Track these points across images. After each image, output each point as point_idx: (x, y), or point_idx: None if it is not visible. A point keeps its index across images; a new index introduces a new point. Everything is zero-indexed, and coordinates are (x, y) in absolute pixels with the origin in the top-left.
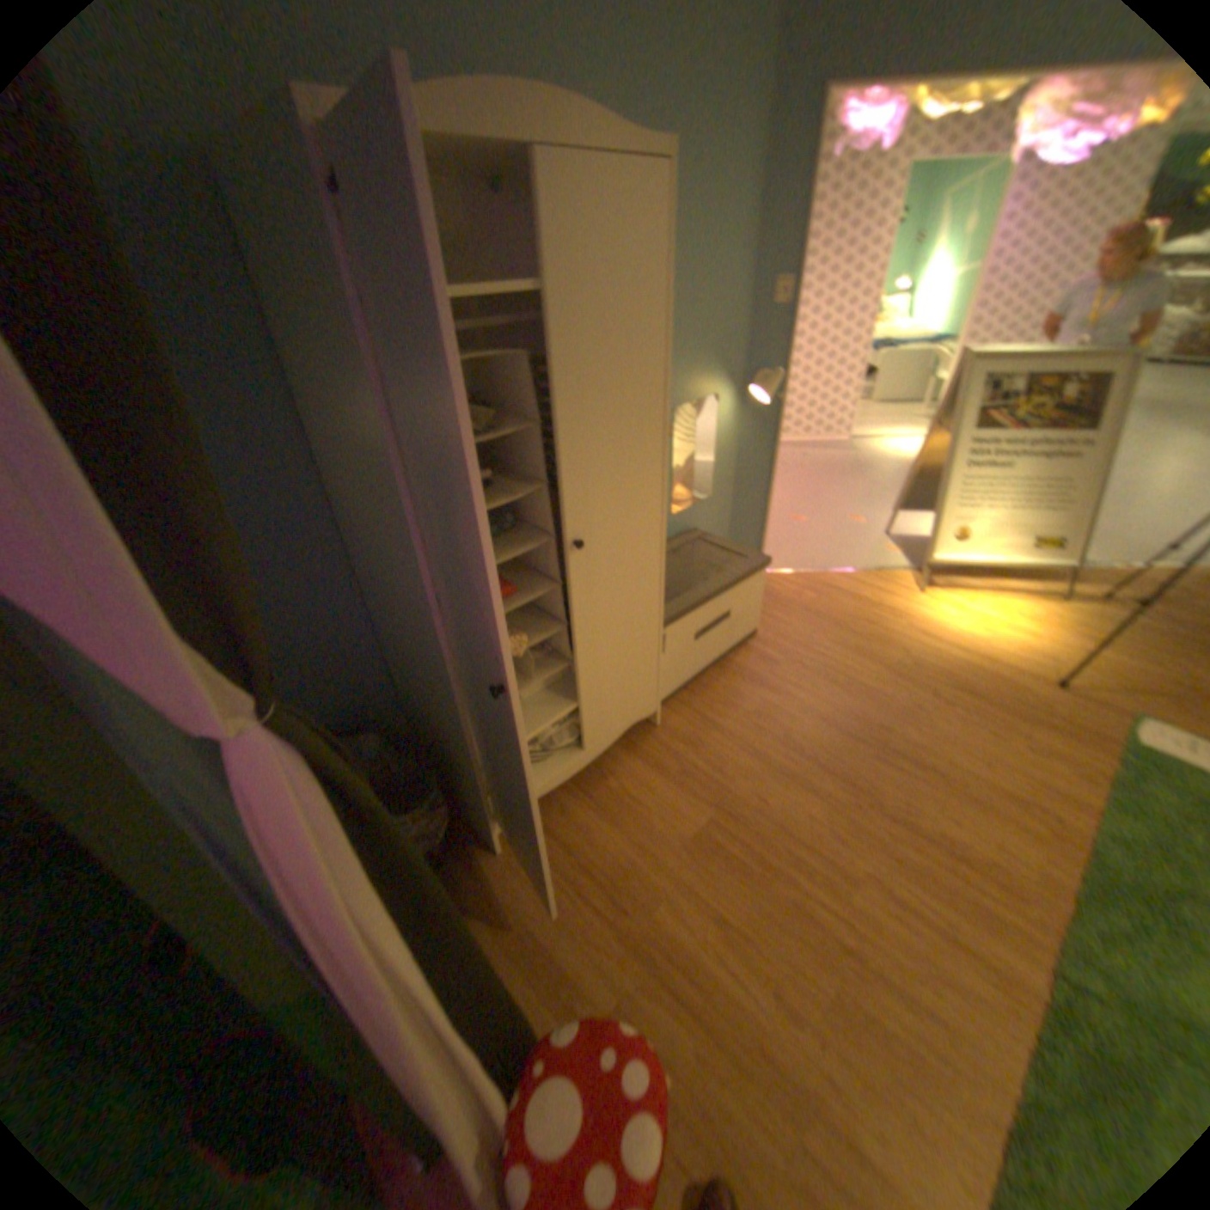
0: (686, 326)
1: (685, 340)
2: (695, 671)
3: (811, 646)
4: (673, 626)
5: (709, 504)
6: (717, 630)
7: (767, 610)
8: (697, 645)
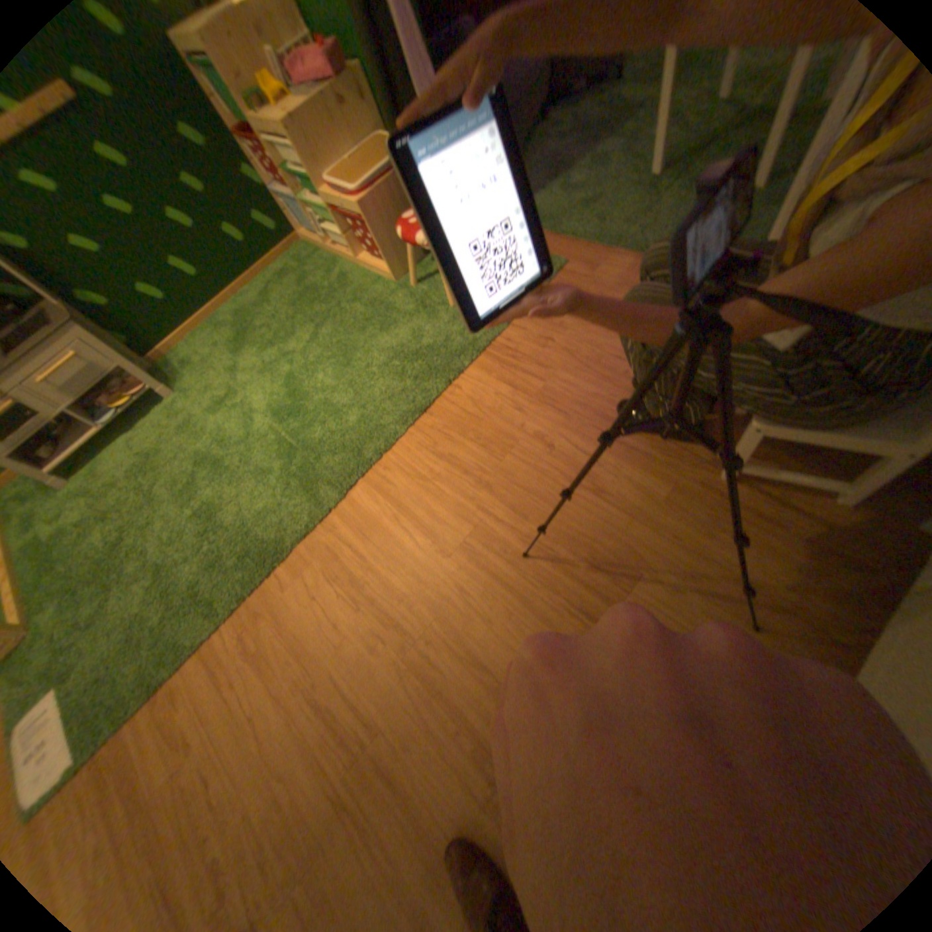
0: None
1: None
2: None
3: None
4: None
5: None
6: None
7: None
8: None
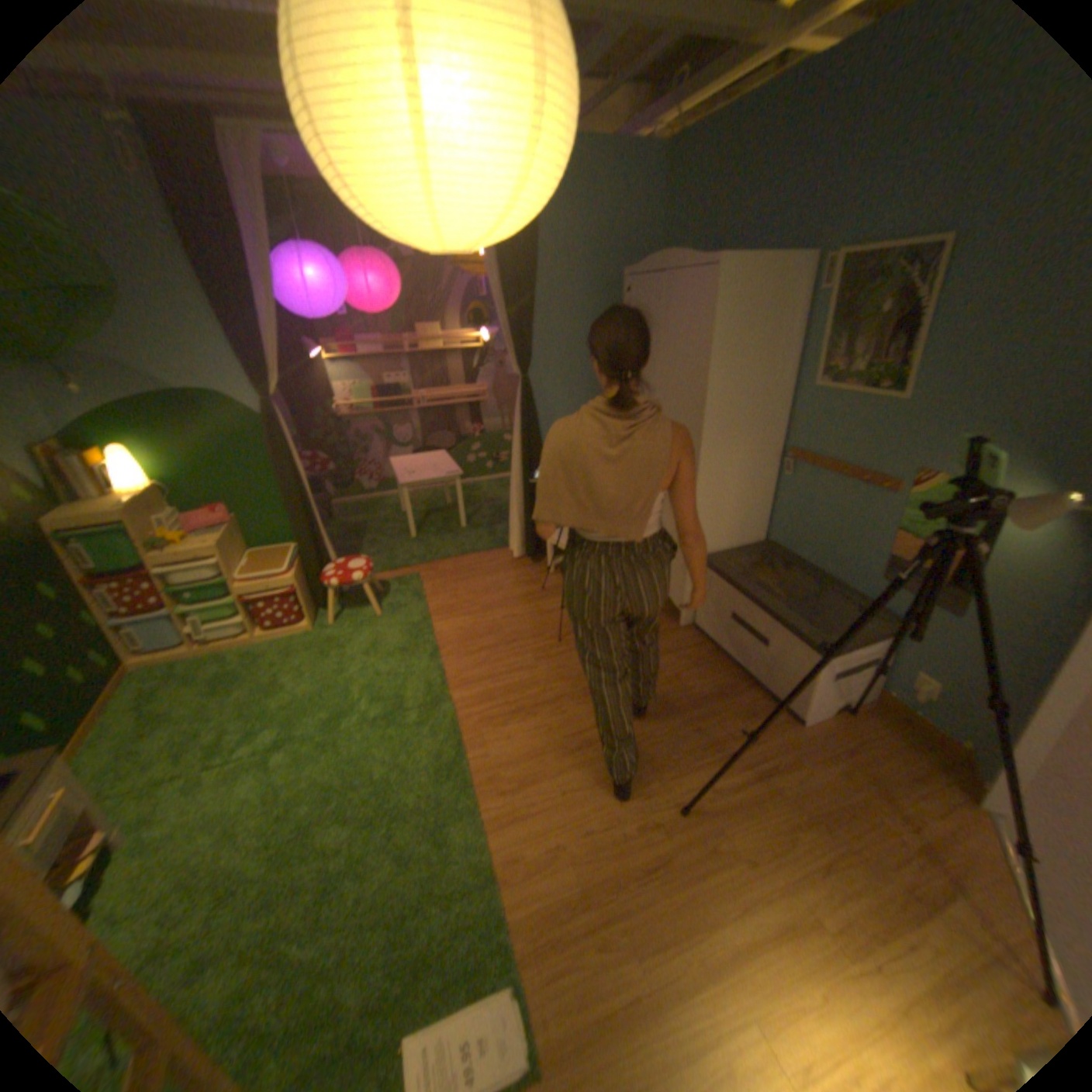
0: (965, 387)
1: (960, 402)
2: (726, 651)
3: (772, 769)
4: (710, 576)
5: (956, 629)
6: (750, 644)
7: (858, 767)
8: (730, 627)
